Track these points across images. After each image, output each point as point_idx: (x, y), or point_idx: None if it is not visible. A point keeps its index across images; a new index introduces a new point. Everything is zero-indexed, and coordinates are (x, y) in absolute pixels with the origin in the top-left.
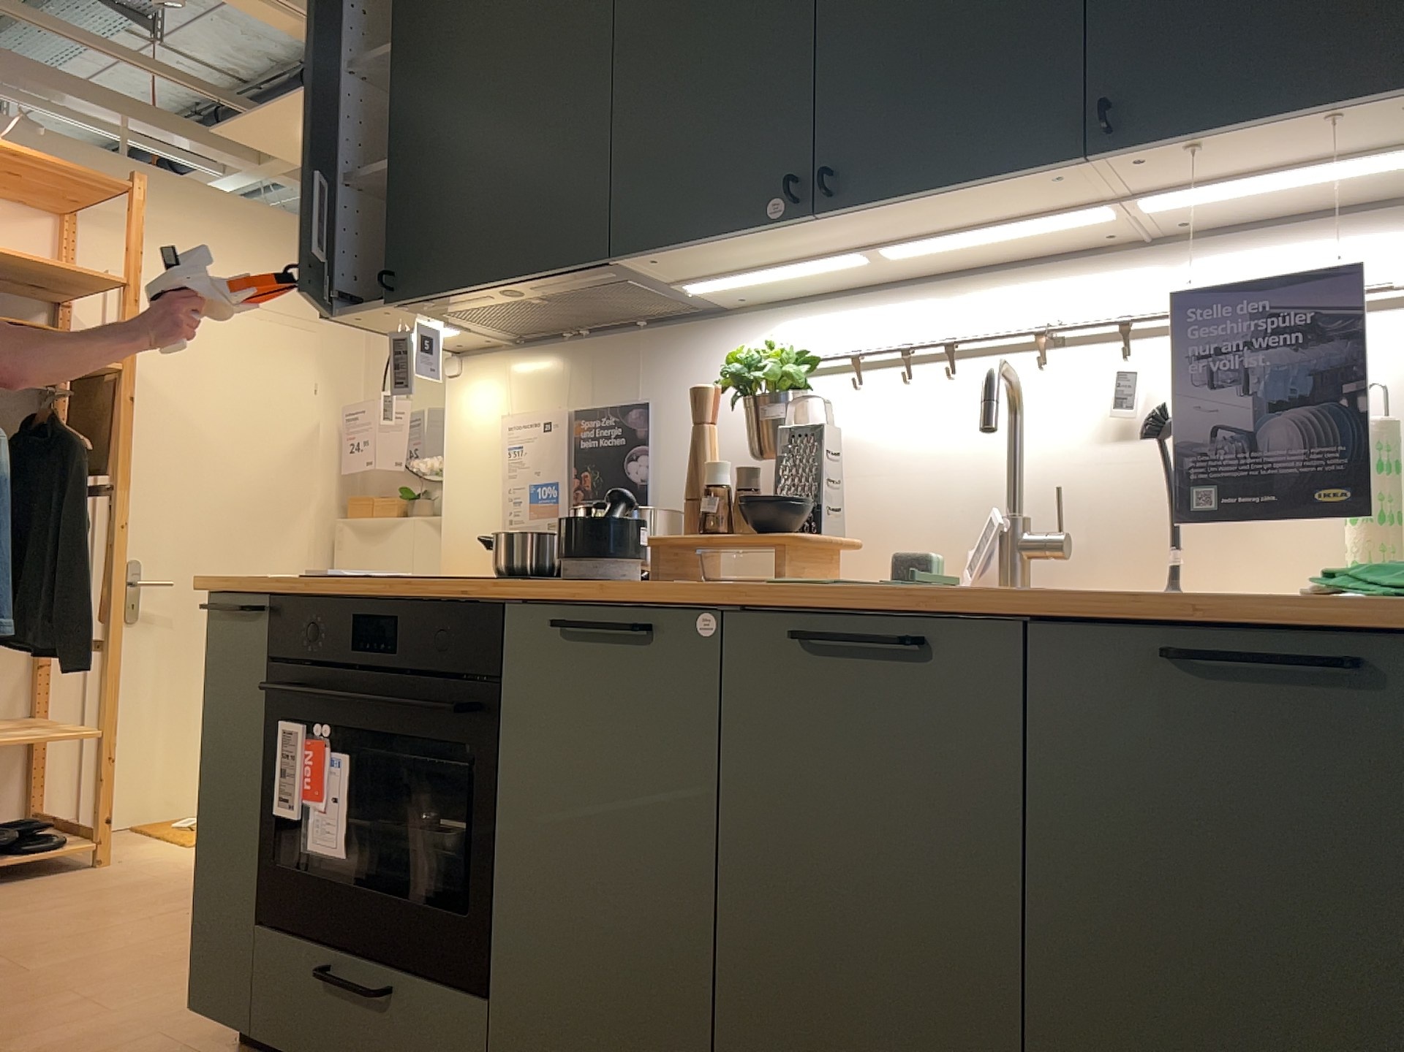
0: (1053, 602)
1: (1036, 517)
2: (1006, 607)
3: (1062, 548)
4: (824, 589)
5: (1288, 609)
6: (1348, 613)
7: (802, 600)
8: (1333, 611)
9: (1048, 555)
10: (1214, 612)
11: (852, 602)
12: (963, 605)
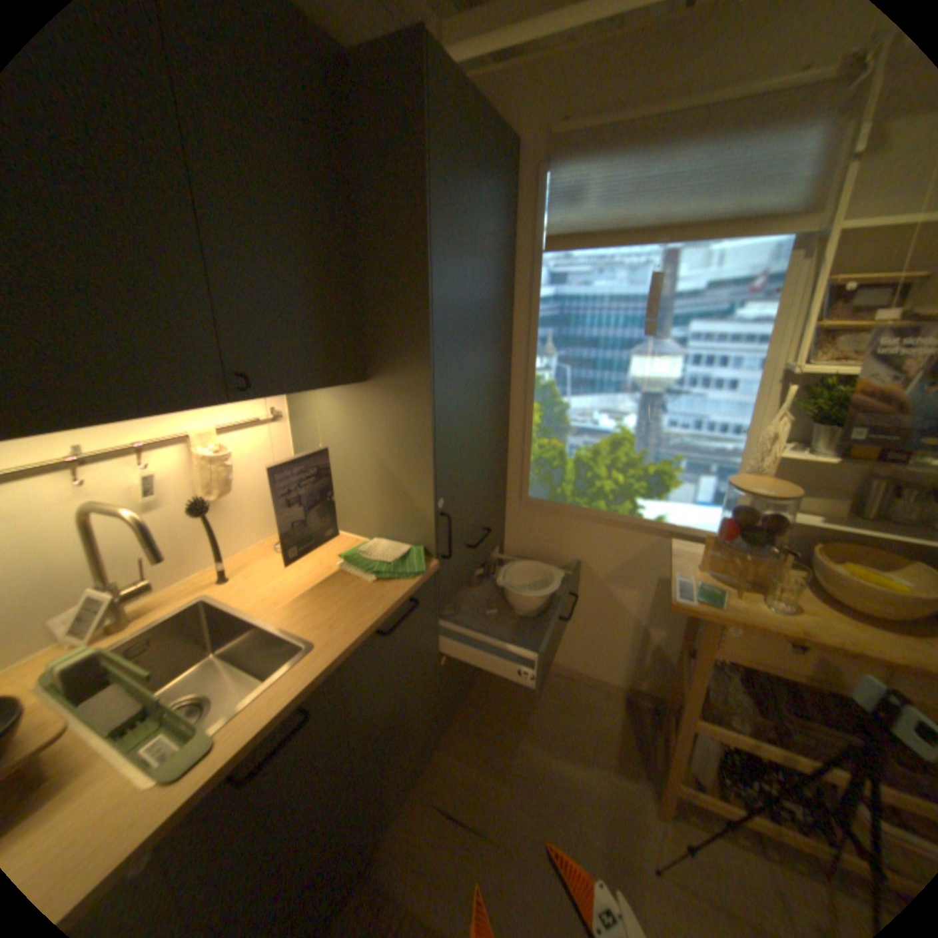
0: (351, 650)
1: (113, 580)
2: (335, 666)
3: (144, 589)
4: (224, 745)
5: (394, 597)
6: (405, 589)
7: (231, 766)
8: (411, 593)
9: (133, 597)
10: (389, 614)
11: (251, 734)
12: (318, 682)
